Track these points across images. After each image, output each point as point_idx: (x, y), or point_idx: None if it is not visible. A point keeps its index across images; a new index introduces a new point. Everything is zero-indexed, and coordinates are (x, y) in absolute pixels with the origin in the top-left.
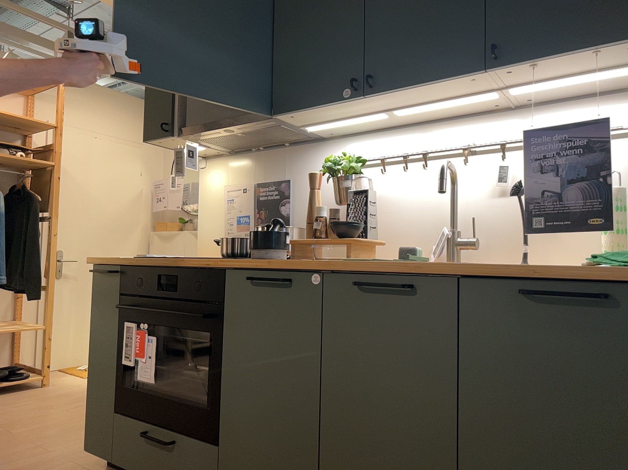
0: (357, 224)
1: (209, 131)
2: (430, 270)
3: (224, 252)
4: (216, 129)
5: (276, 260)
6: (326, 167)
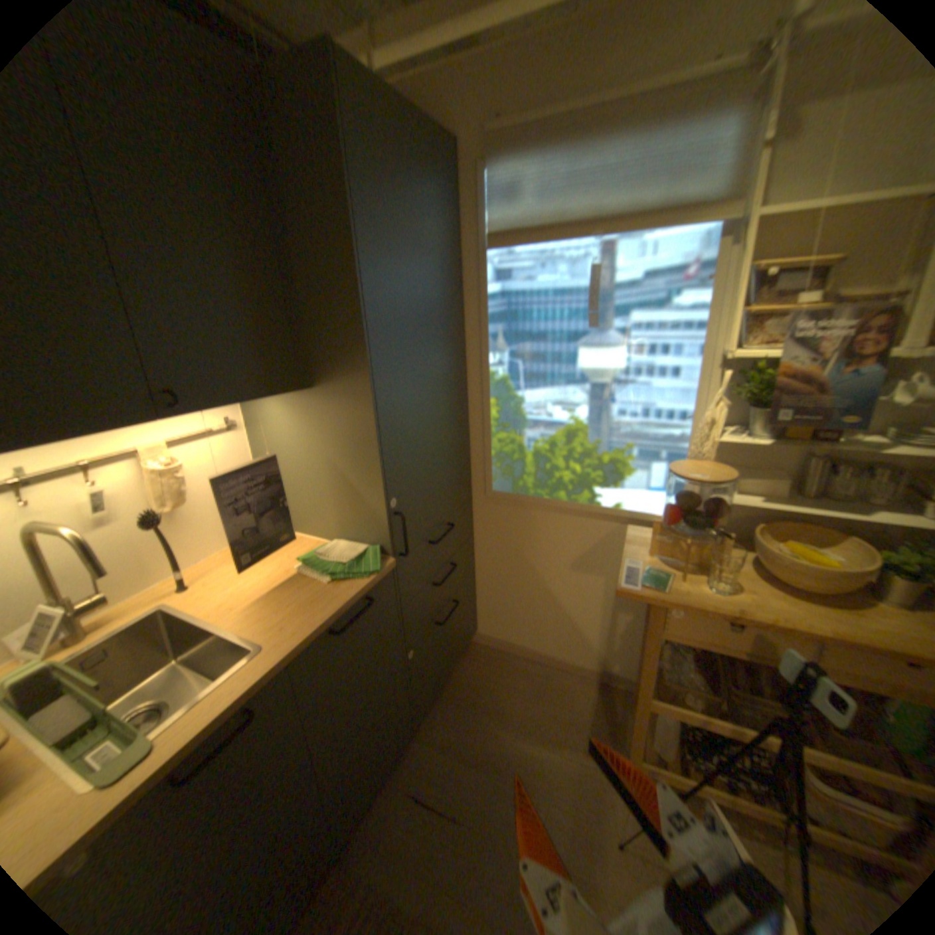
0: None
1: None
2: (264, 682)
3: None
4: None
5: None
6: None
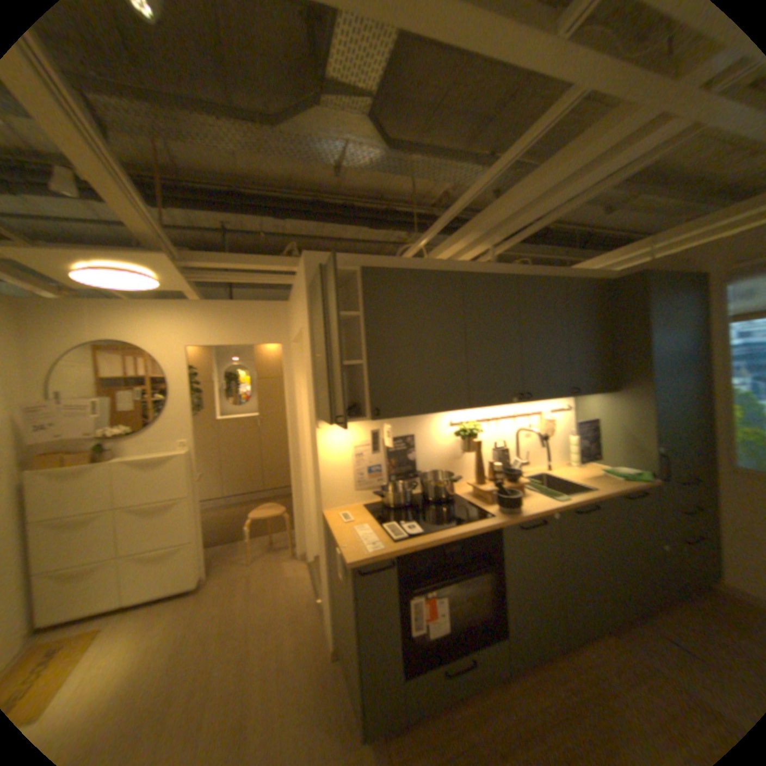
0: (516, 471)
1: (407, 416)
2: (603, 498)
3: (399, 503)
4: (414, 415)
5: (522, 510)
6: (467, 432)
